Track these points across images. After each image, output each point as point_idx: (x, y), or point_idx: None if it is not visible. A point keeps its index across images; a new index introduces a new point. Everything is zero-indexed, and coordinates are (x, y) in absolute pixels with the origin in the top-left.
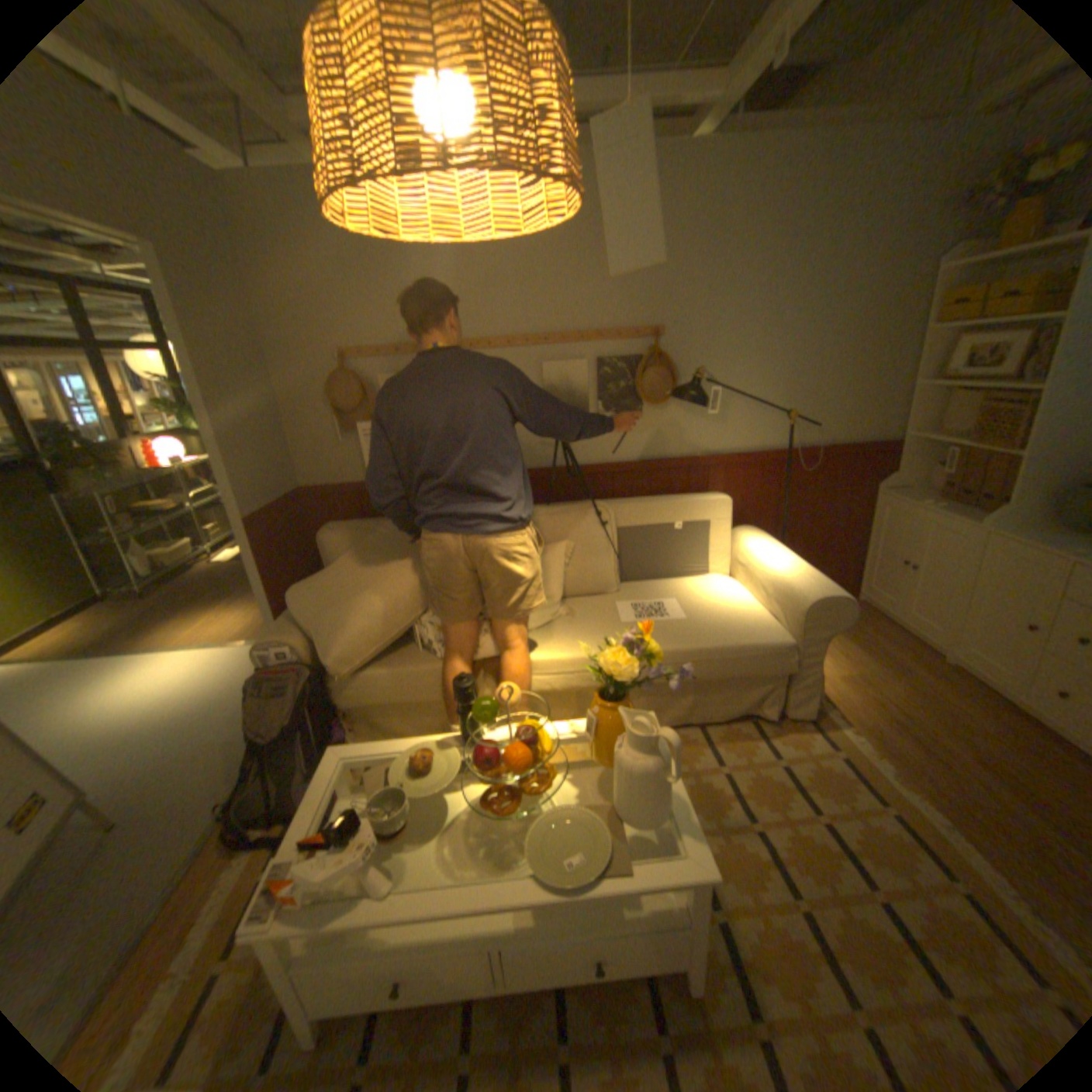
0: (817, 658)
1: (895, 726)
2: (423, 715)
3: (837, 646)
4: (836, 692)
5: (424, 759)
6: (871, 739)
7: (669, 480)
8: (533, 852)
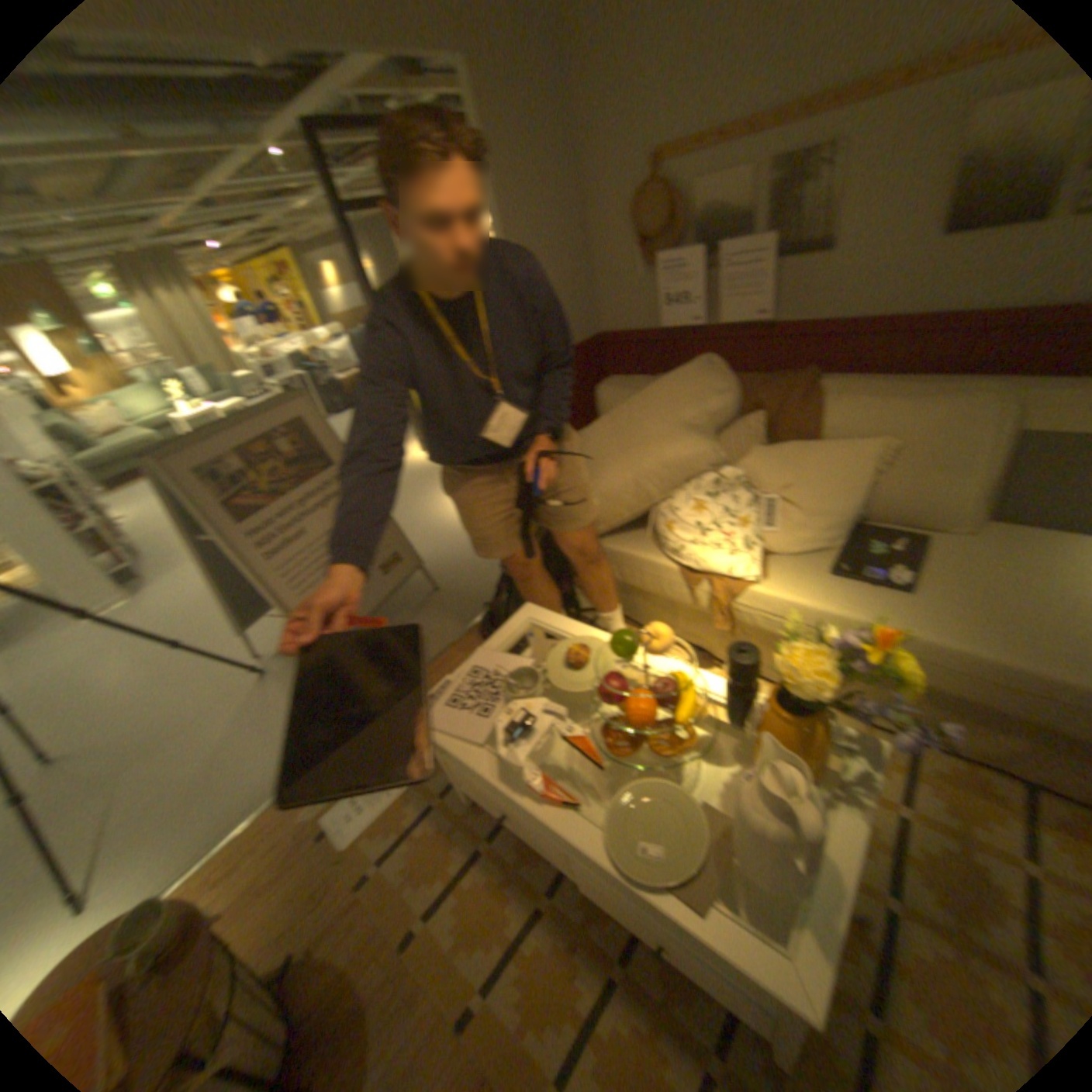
0: None
1: None
2: (641, 601)
3: None
4: None
5: (577, 656)
6: None
7: None
8: (619, 812)
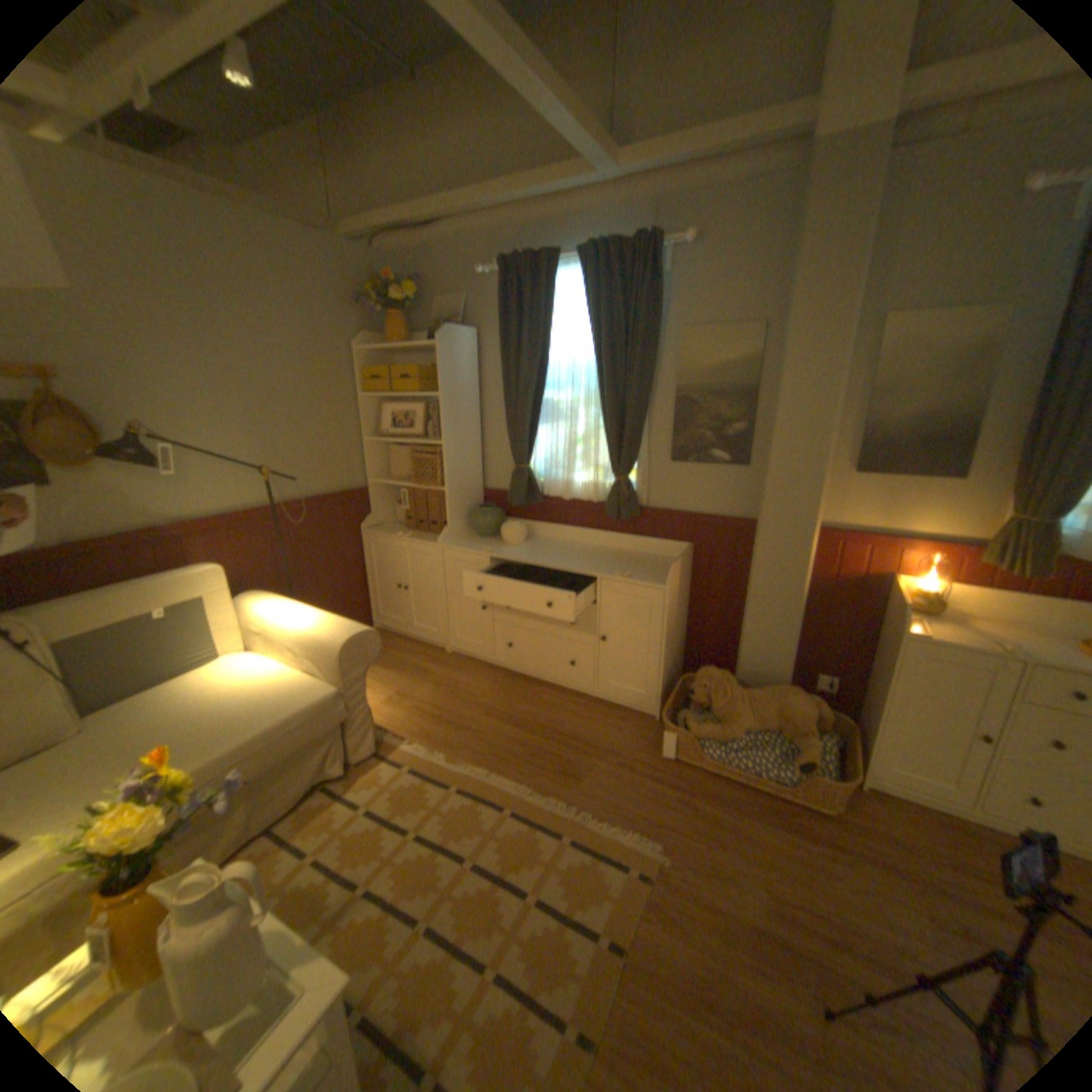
0: (360, 695)
1: (432, 720)
2: None
3: (370, 676)
4: (382, 717)
5: None
6: (420, 741)
7: (126, 561)
8: None
